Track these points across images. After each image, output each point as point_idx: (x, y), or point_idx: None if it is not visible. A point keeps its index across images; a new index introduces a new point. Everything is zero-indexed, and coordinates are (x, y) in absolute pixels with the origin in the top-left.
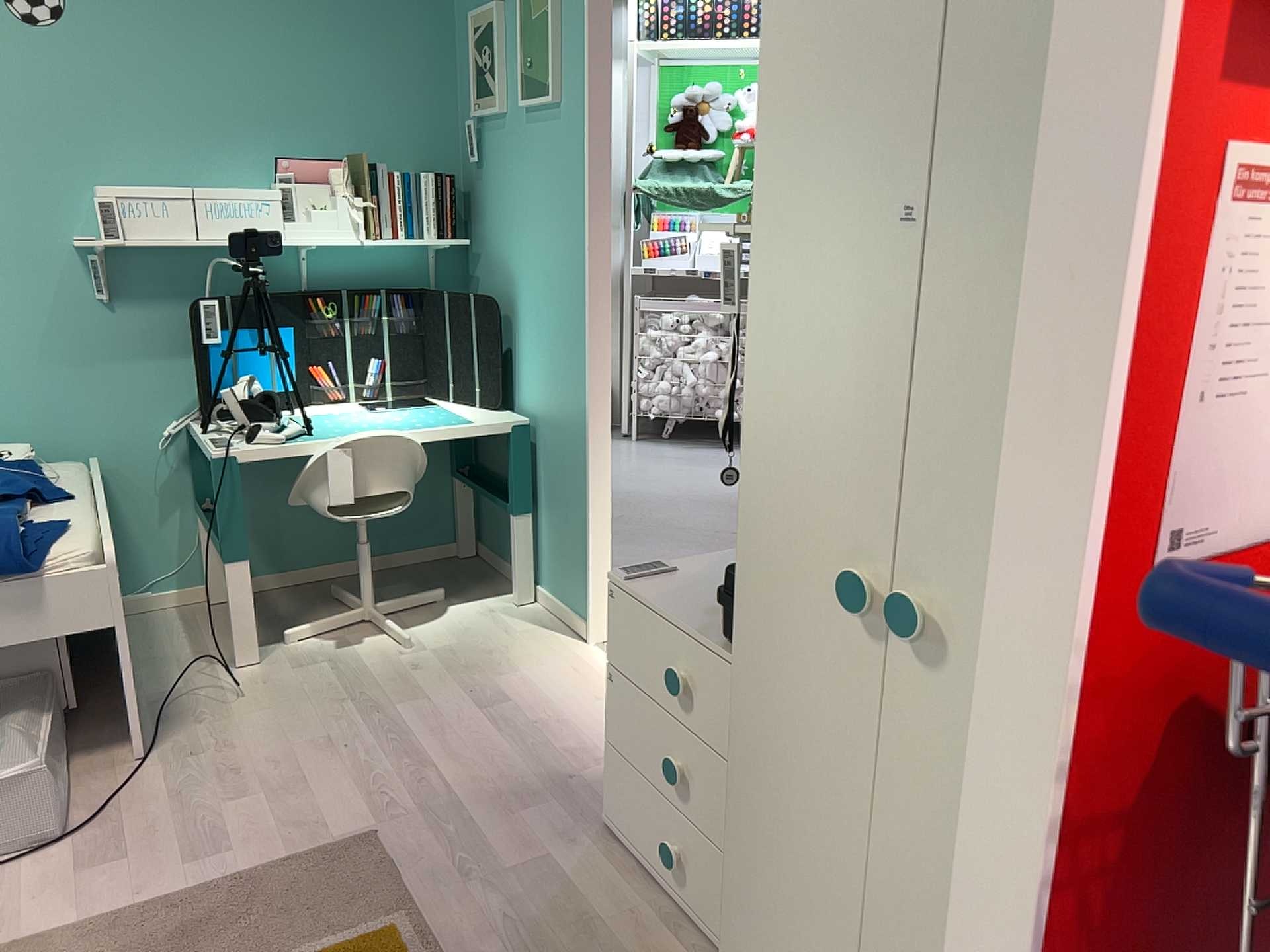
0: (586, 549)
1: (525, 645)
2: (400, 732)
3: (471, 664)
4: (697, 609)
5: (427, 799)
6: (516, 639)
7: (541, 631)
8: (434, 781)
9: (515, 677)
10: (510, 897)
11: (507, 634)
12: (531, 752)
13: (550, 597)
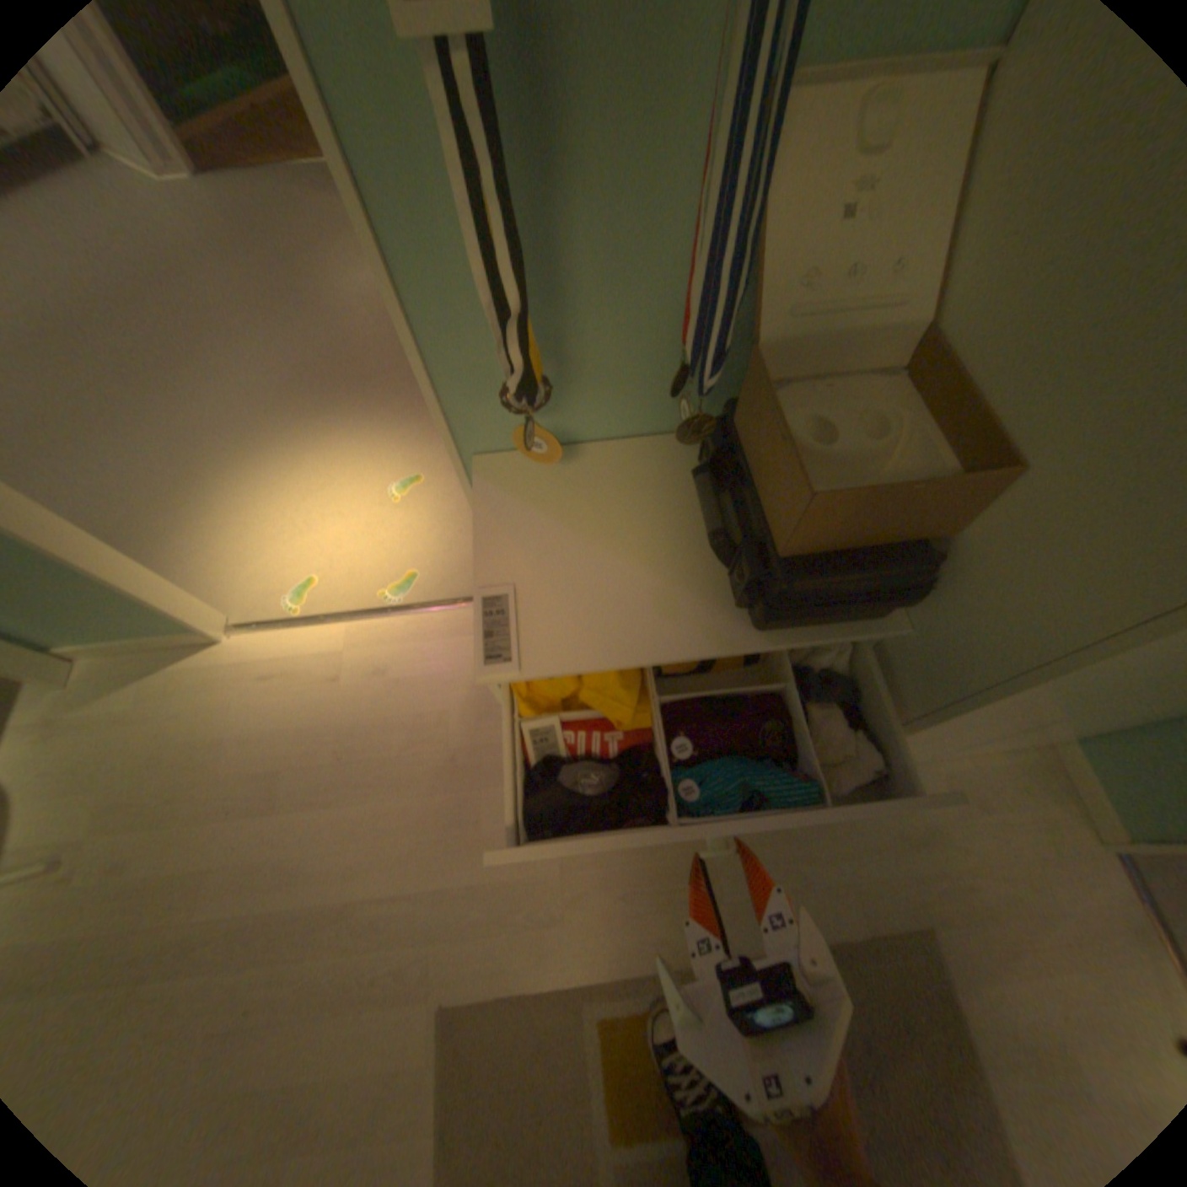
0: (106, 589)
1: (165, 712)
2: (257, 930)
3: (163, 793)
4: (656, 624)
5: (407, 930)
6: (144, 718)
7: (147, 681)
8: (380, 912)
9: (229, 750)
10: (598, 886)
11: (123, 725)
12: (386, 784)
13: (90, 647)
